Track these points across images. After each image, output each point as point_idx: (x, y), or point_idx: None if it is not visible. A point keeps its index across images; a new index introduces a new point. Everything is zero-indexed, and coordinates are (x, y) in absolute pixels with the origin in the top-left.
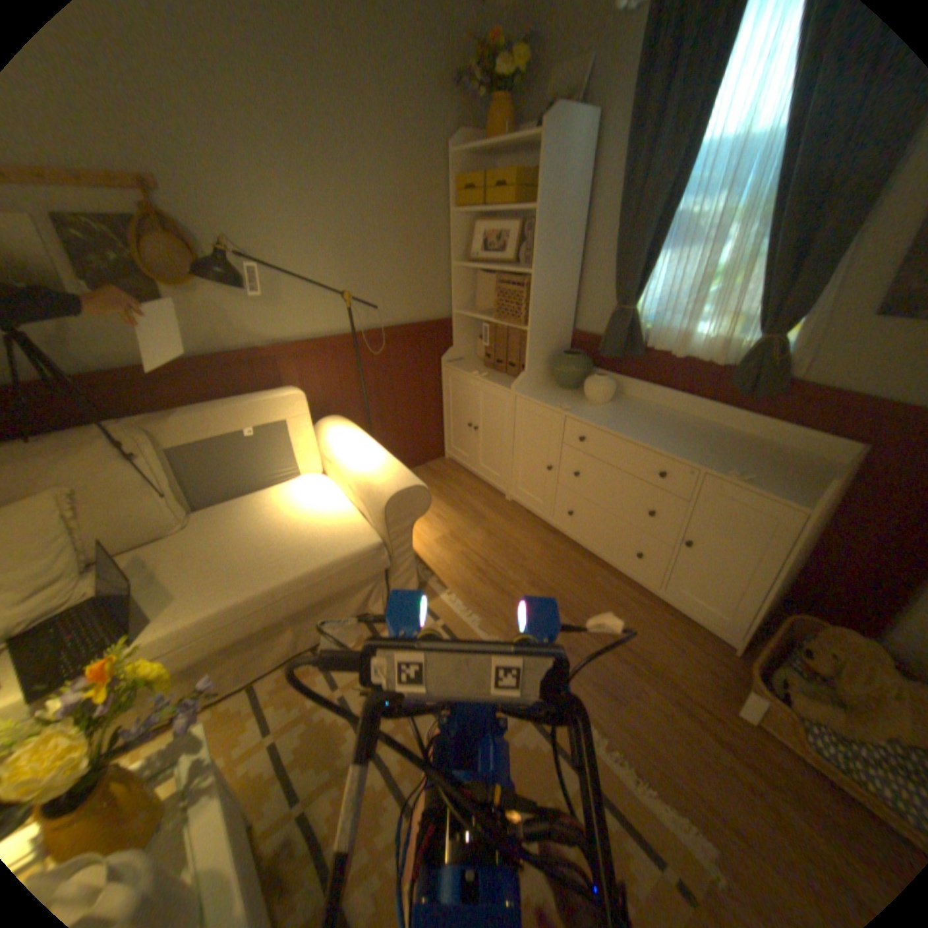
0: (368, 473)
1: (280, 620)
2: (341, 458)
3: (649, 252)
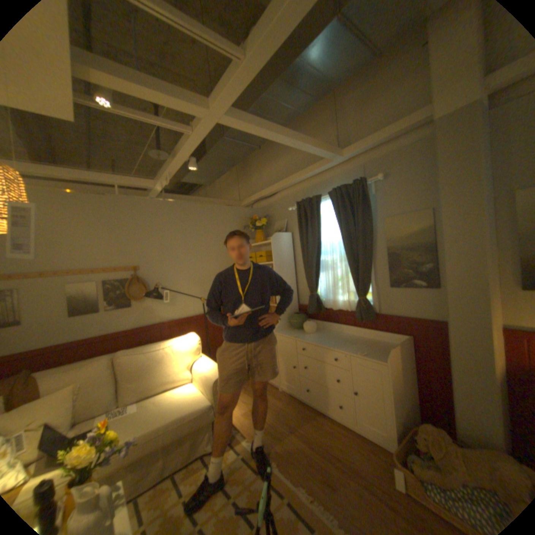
0: (206, 373)
1: (158, 449)
2: (195, 369)
3: (314, 274)
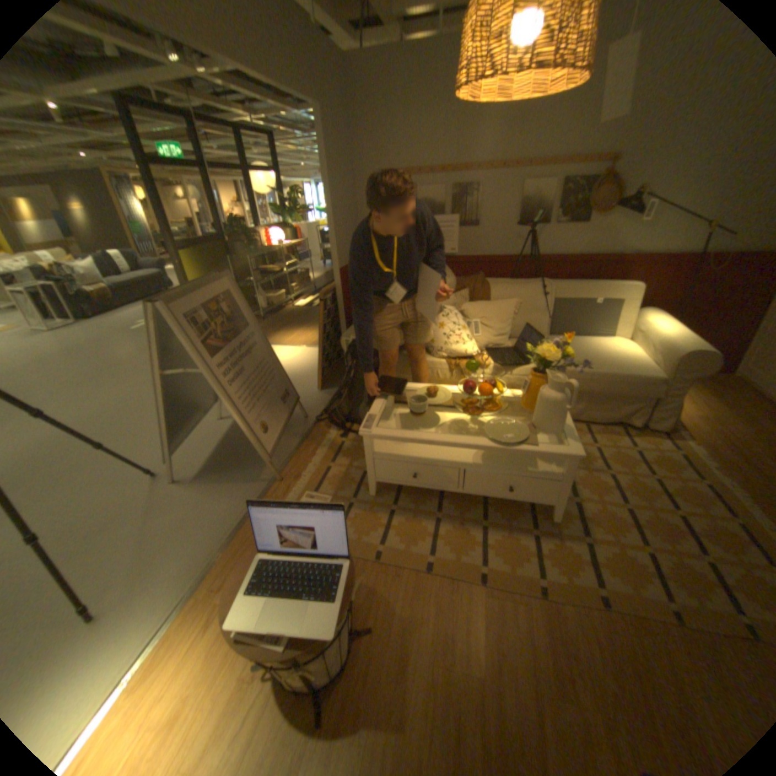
0: (676, 339)
1: (587, 392)
2: (655, 329)
3: None
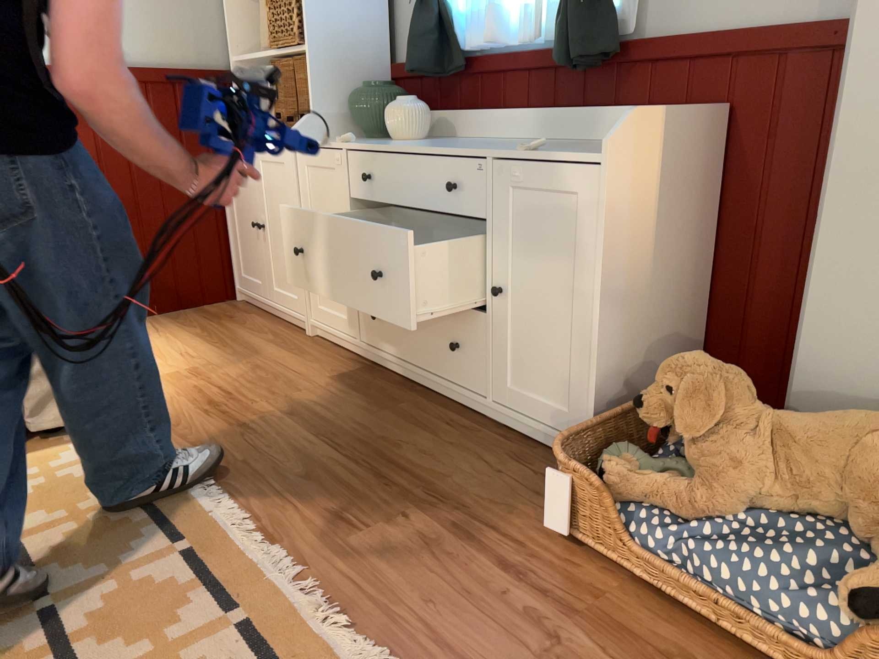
0: None
1: None
2: None
3: None
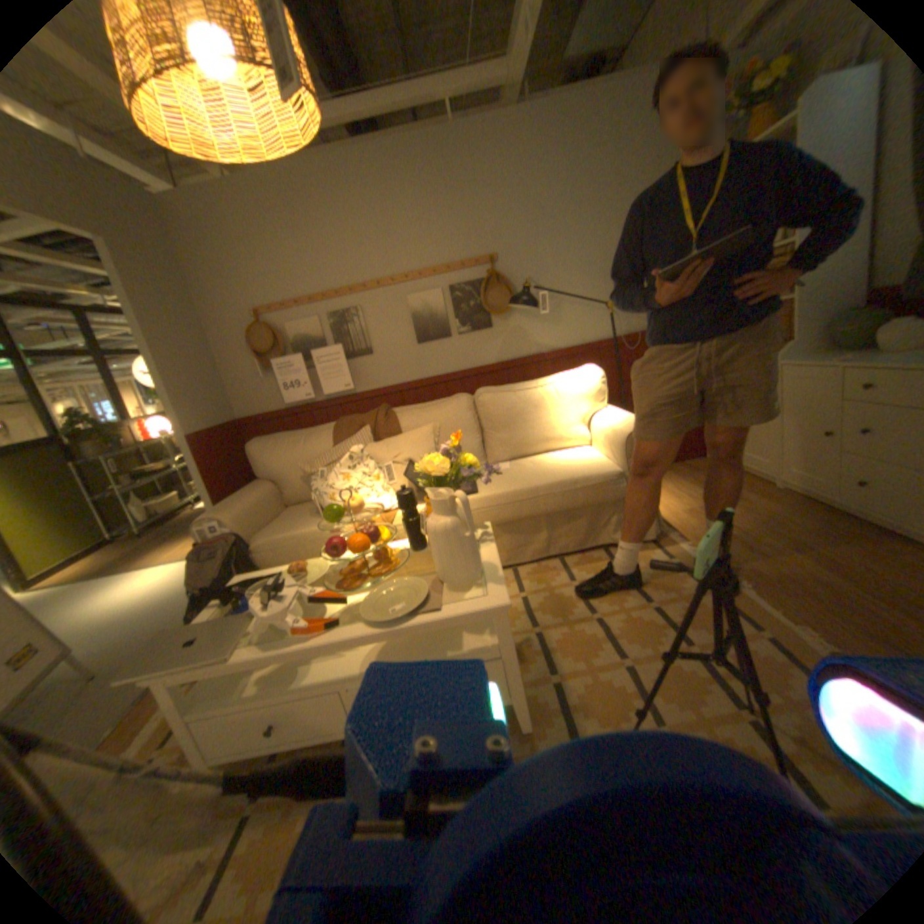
0: (615, 423)
1: (539, 514)
2: (595, 421)
3: None
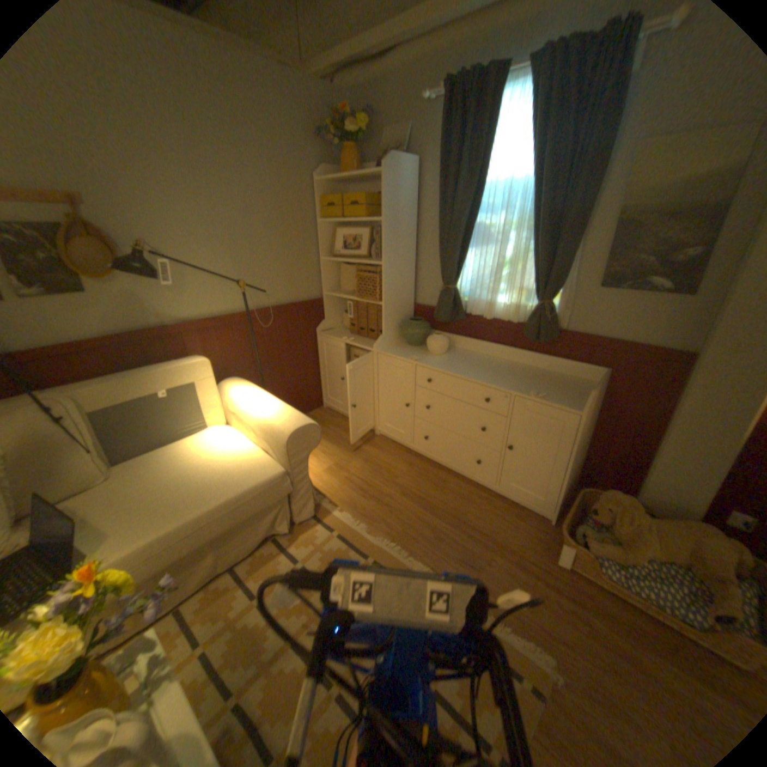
0: (270, 418)
1: (204, 544)
2: (244, 409)
3: (460, 250)
